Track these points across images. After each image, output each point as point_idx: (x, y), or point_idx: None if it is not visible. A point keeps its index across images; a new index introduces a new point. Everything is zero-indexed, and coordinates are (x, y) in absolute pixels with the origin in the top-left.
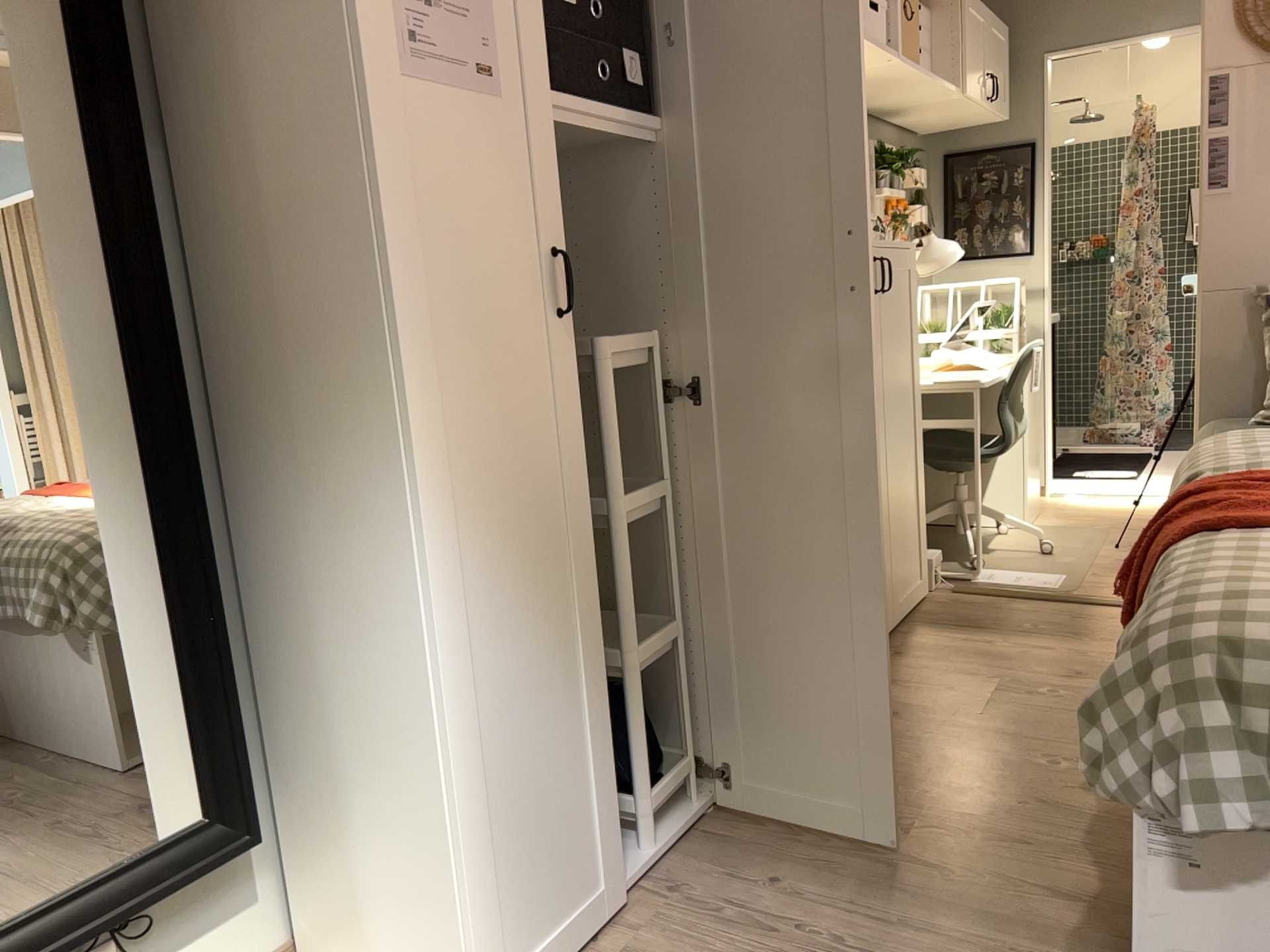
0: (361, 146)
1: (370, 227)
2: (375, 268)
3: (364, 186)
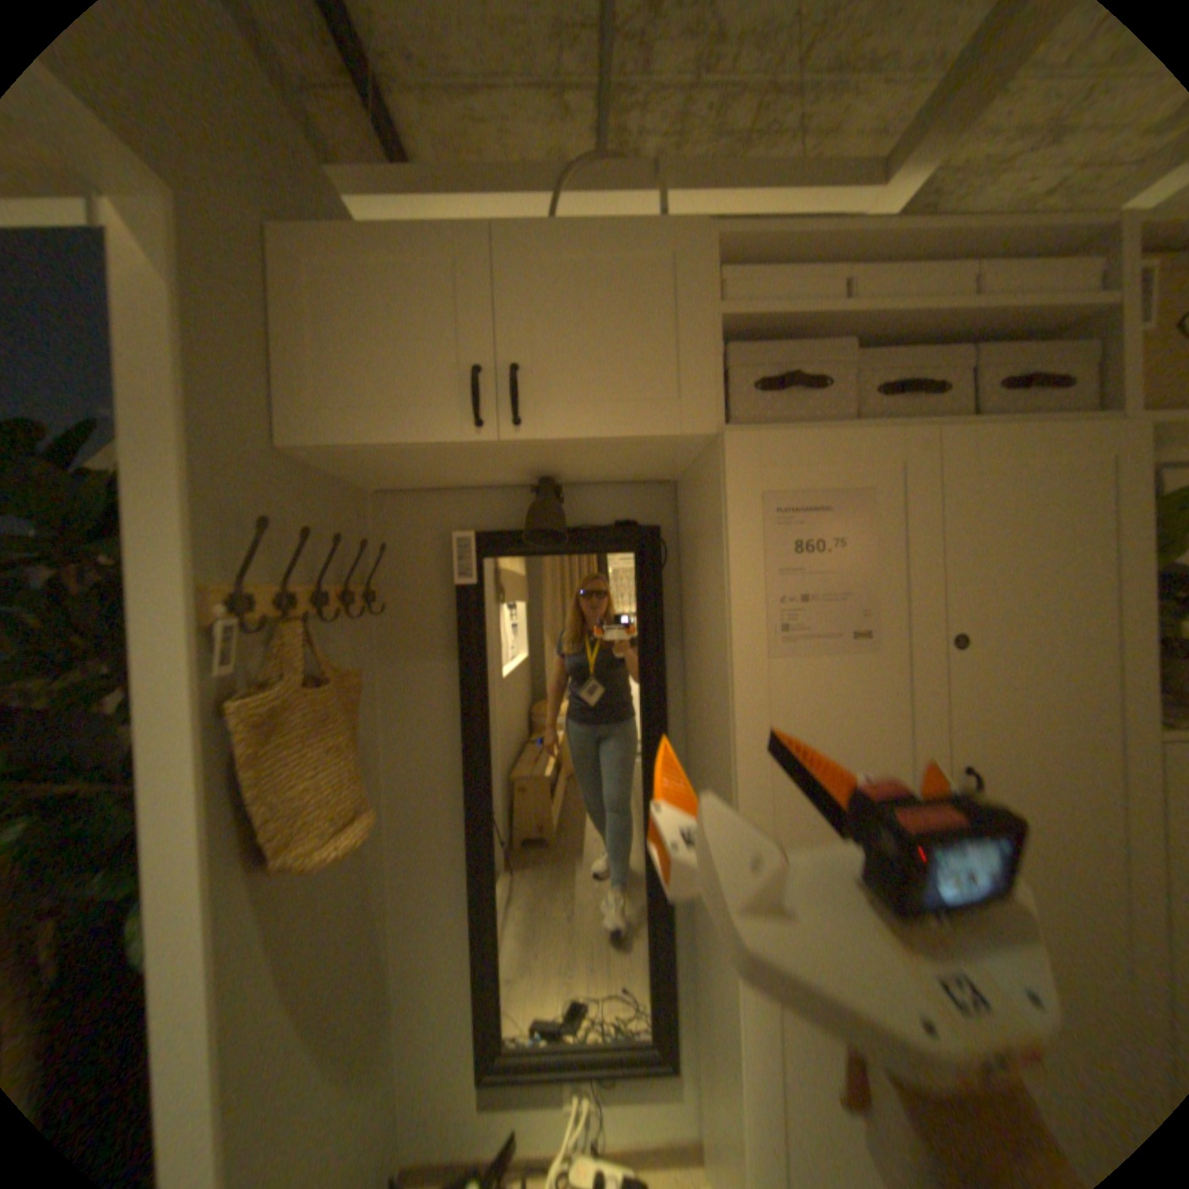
0: (737, 719)
1: (738, 773)
2: (739, 801)
3: (737, 746)
